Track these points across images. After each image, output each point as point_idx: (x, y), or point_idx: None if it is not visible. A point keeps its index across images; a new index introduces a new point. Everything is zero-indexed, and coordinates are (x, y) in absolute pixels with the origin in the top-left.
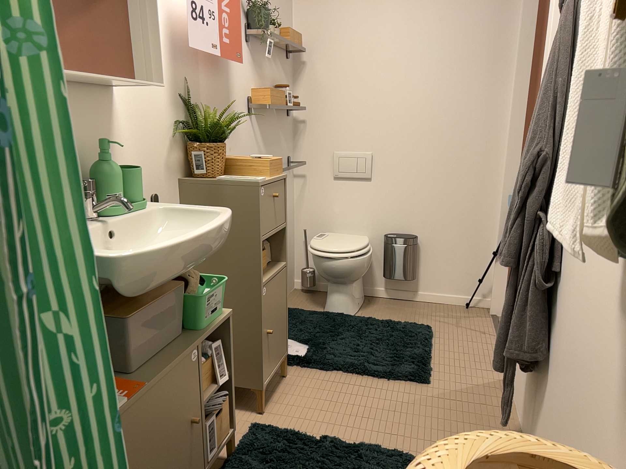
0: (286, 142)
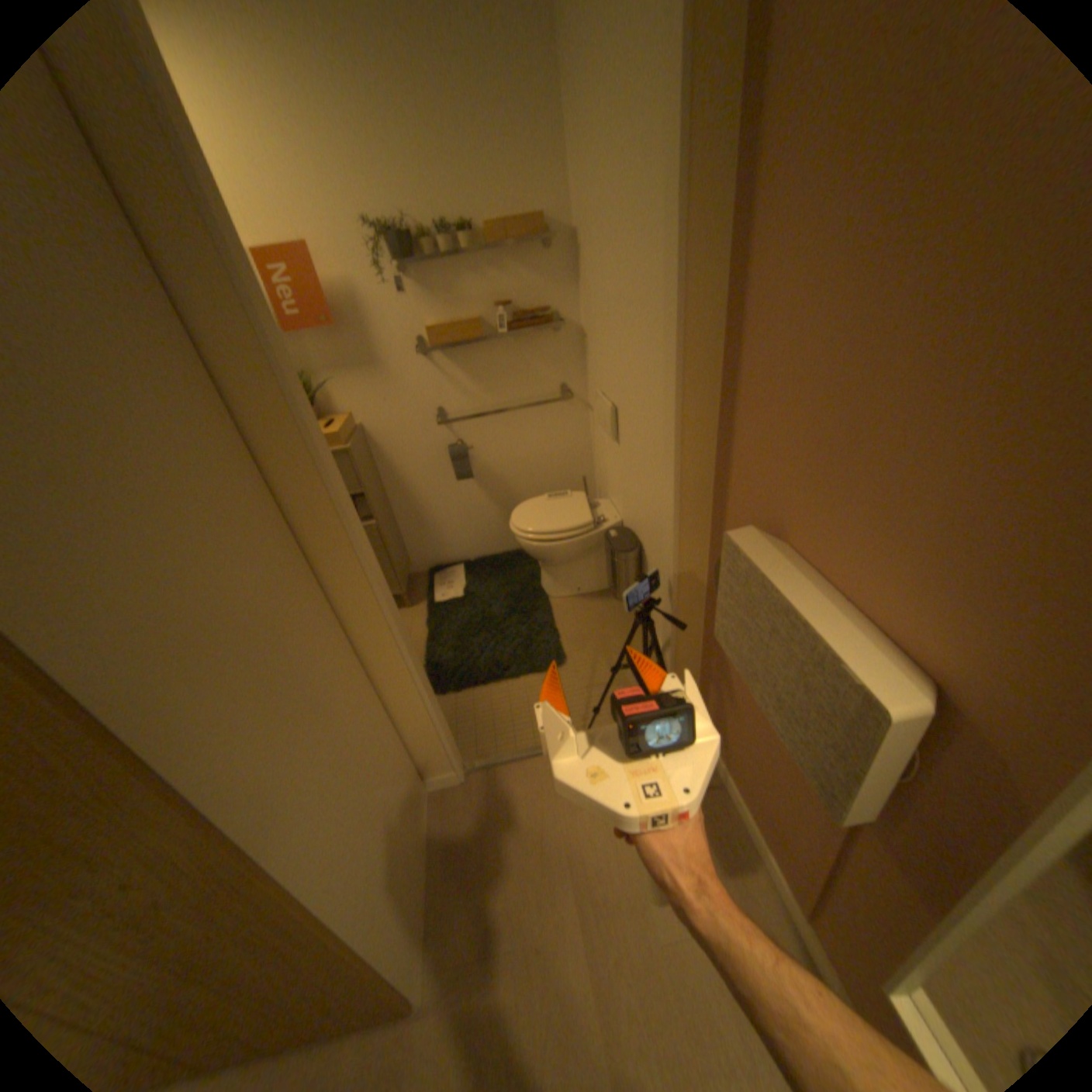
0: (550, 364)
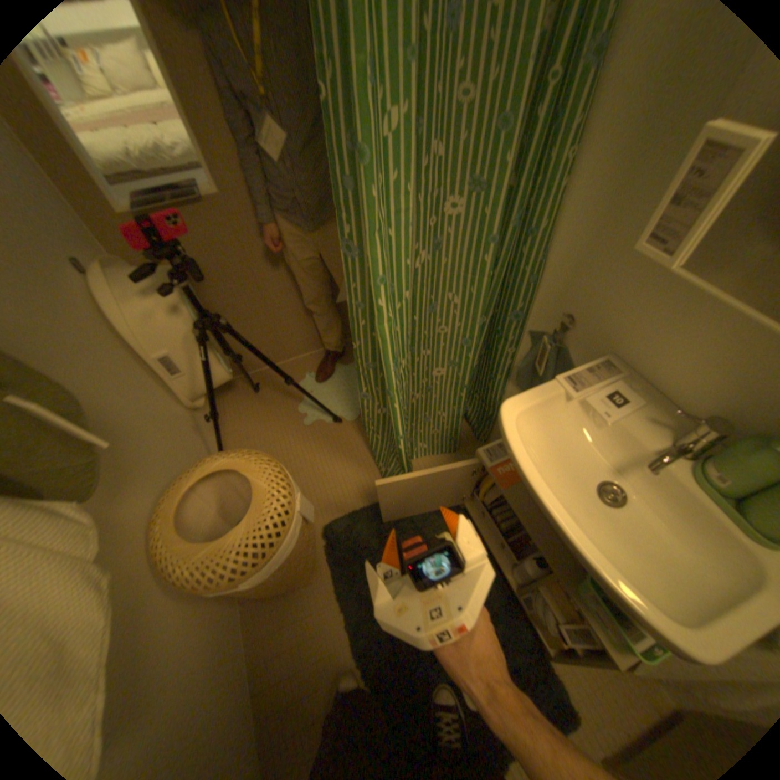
0: None
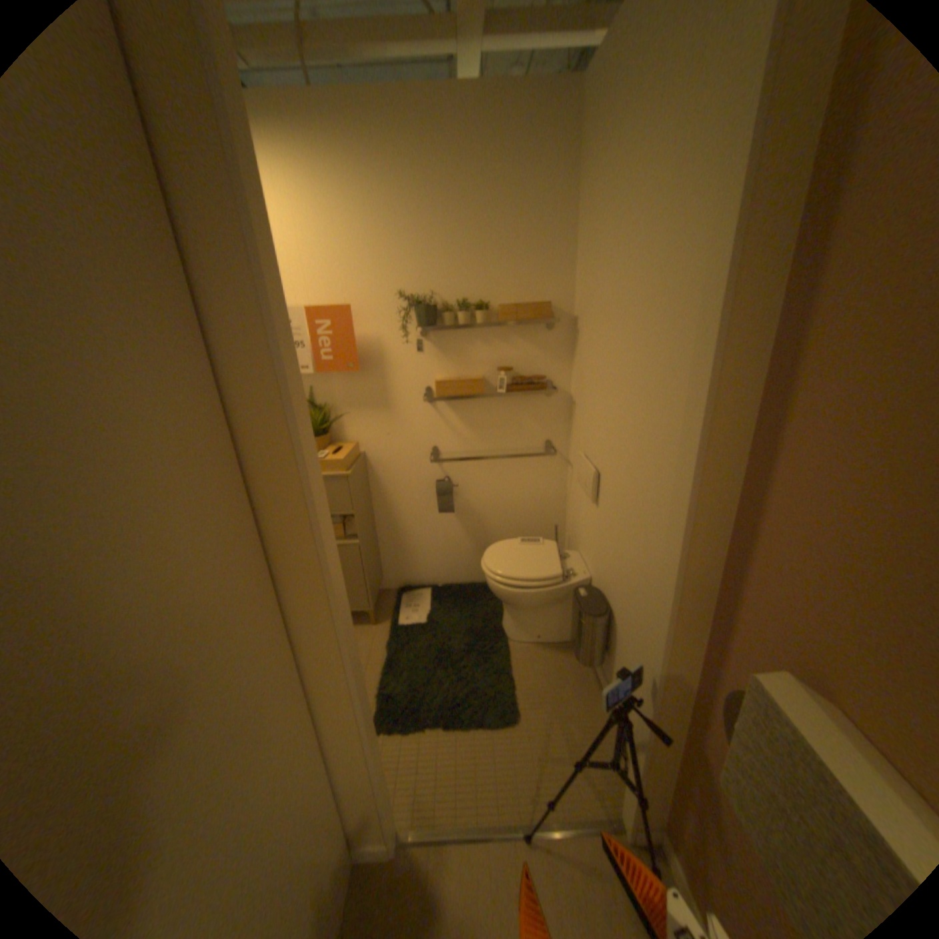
0: (539, 423)
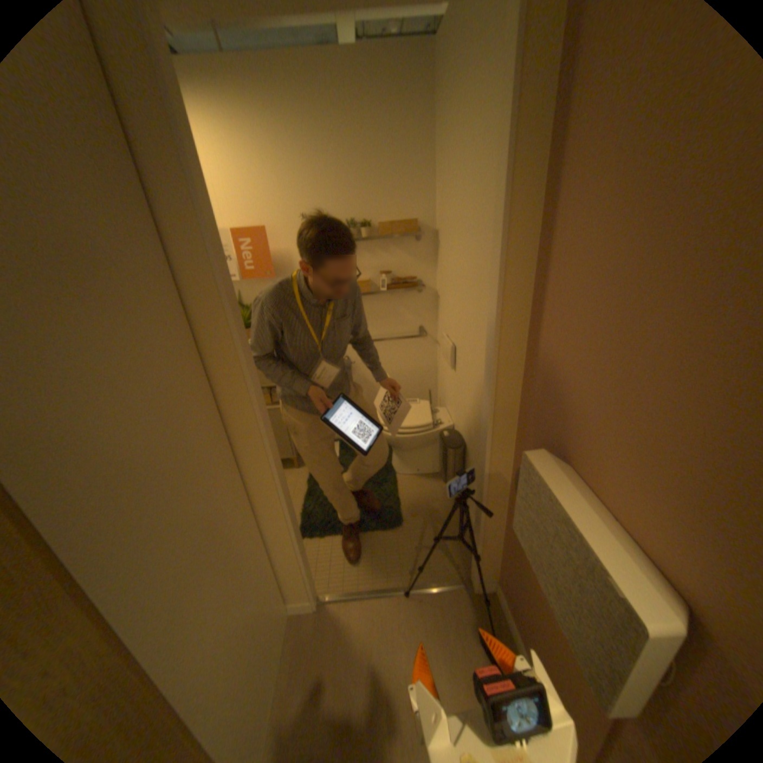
0: (414, 313)
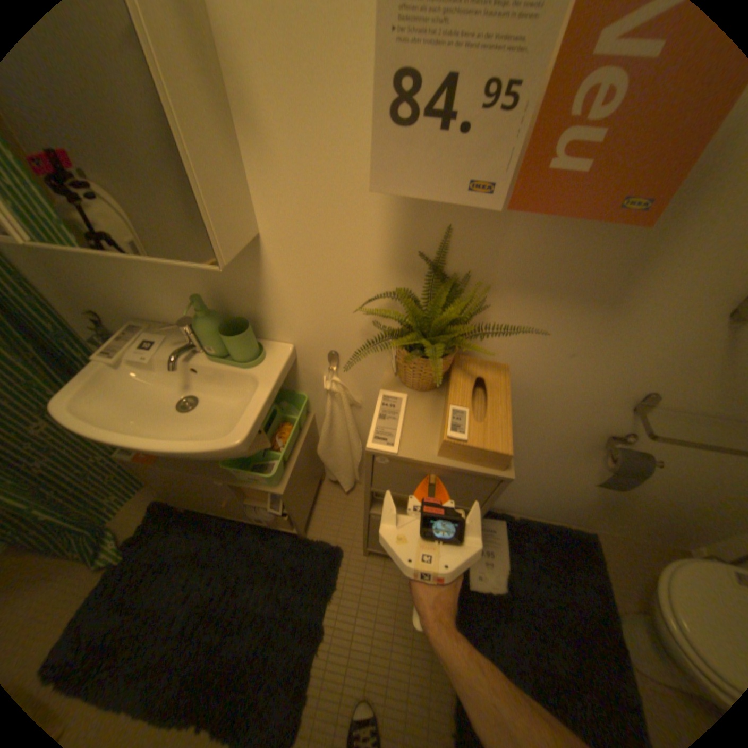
0: None
